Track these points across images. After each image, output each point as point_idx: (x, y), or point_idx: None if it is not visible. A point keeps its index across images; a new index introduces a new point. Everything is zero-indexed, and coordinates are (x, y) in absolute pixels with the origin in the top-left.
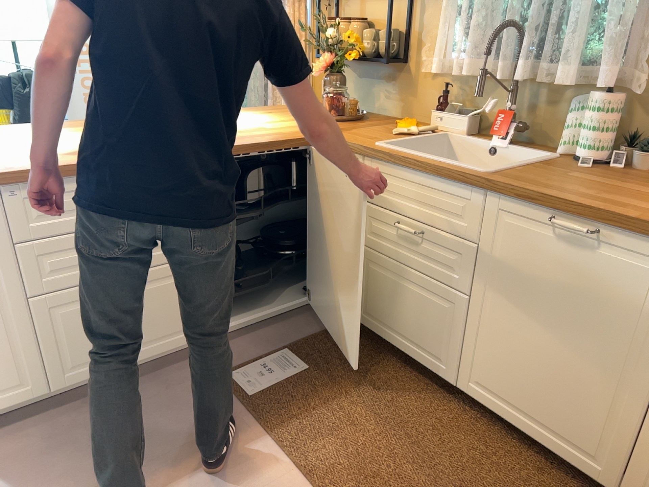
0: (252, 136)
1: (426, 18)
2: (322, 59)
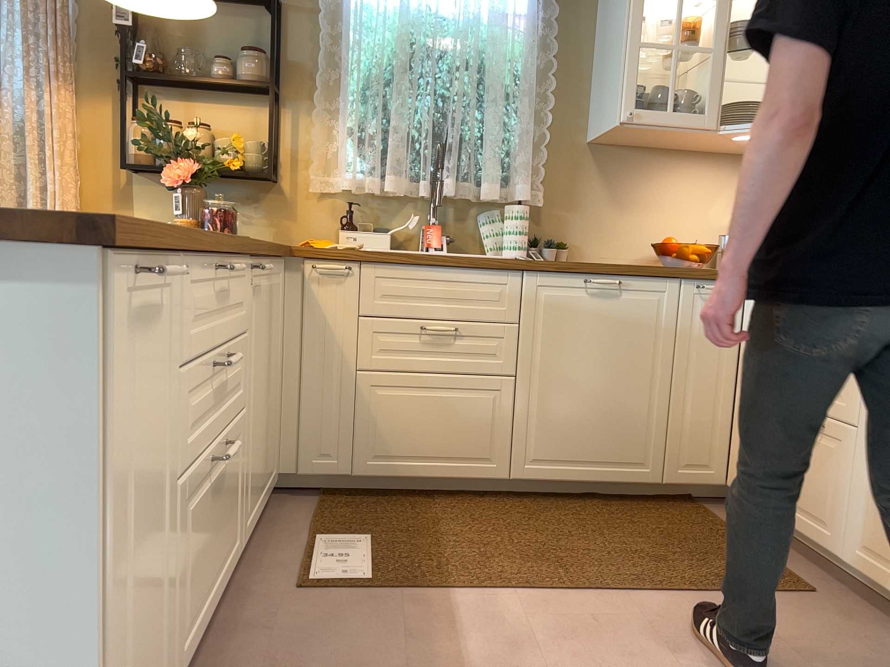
0: None
1: (315, 133)
2: (177, 166)
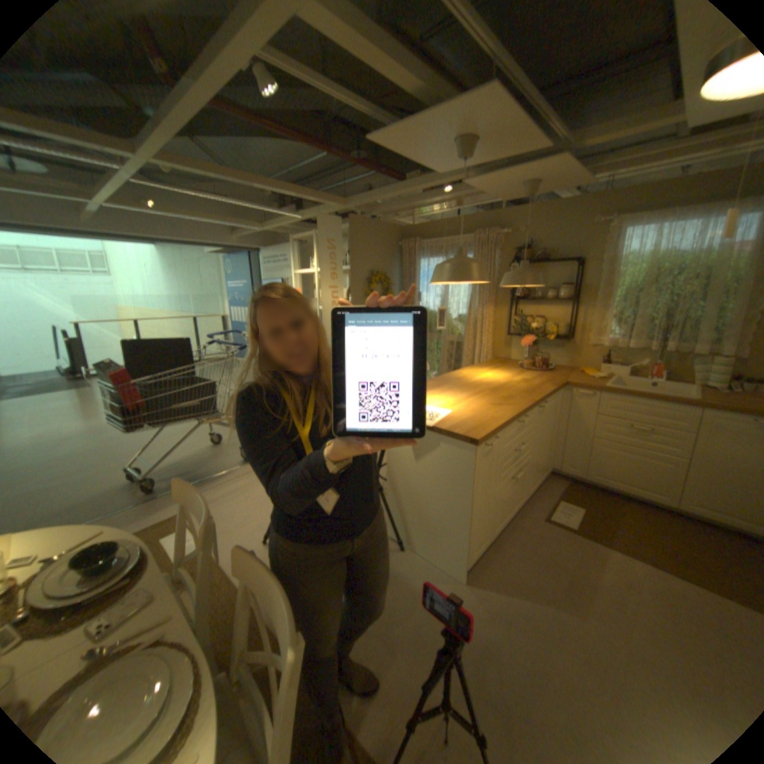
0: (538, 385)
1: (593, 318)
2: (526, 338)
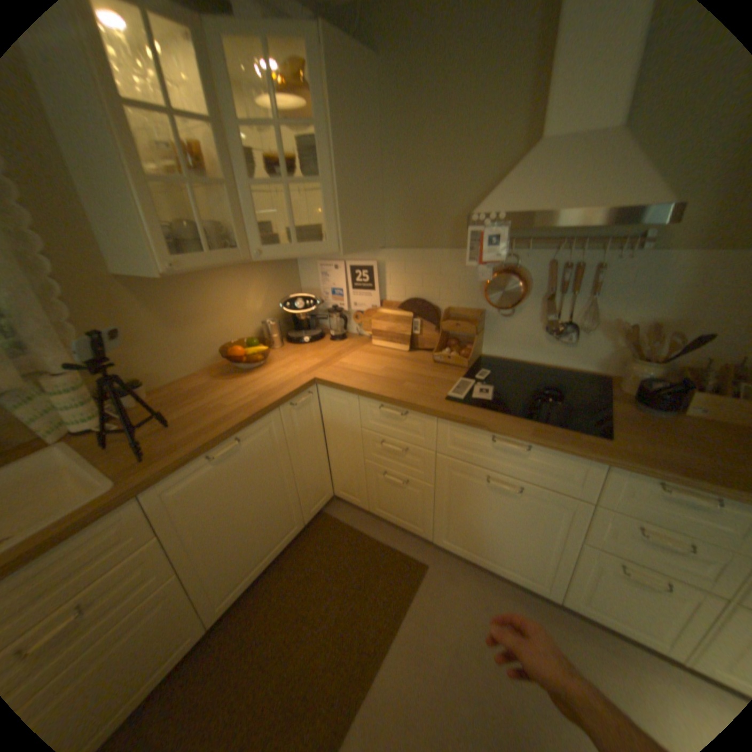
0: None
1: None
2: None
